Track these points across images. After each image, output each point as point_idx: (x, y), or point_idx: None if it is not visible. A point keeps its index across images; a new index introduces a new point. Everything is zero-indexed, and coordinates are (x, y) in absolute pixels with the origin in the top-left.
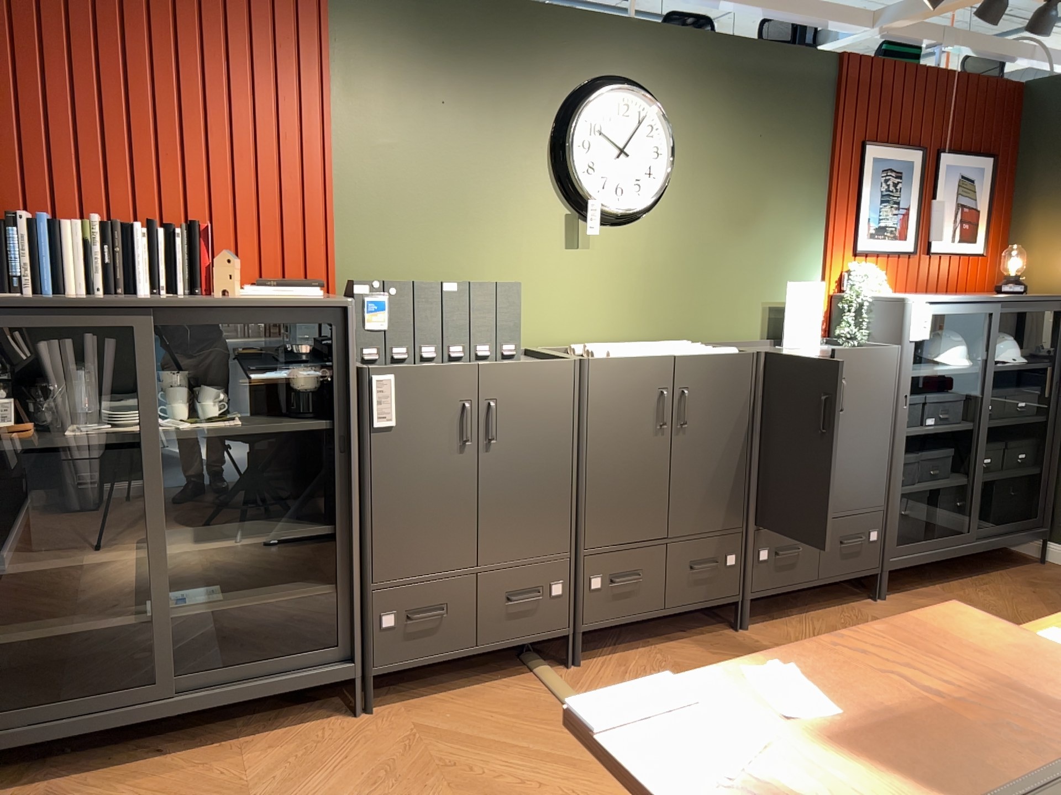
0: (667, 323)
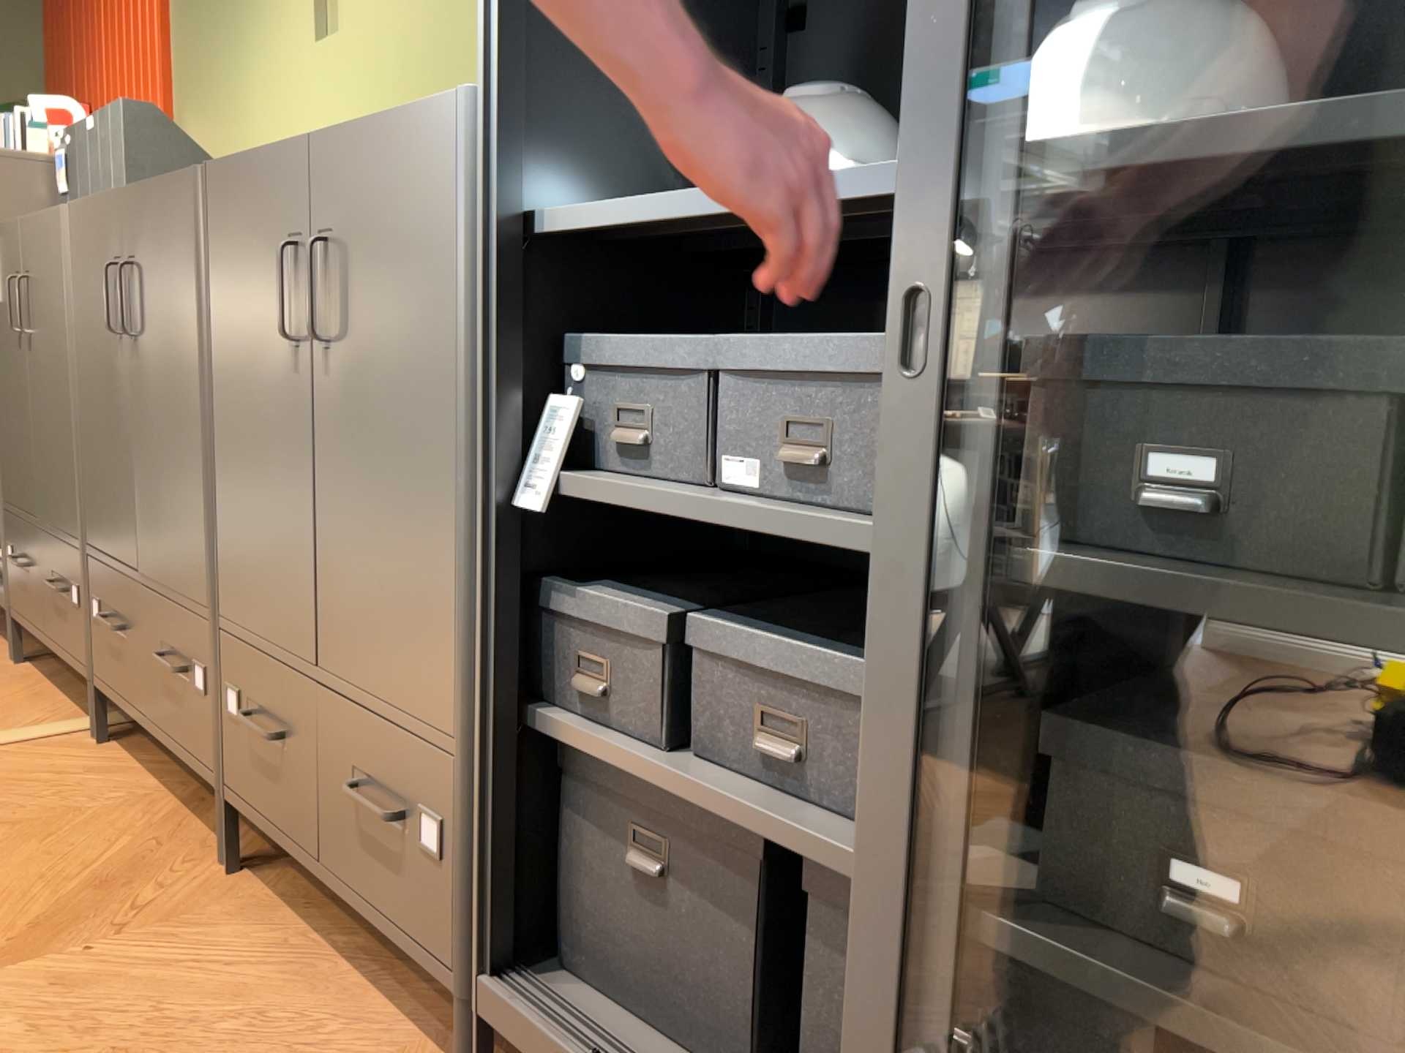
0: None
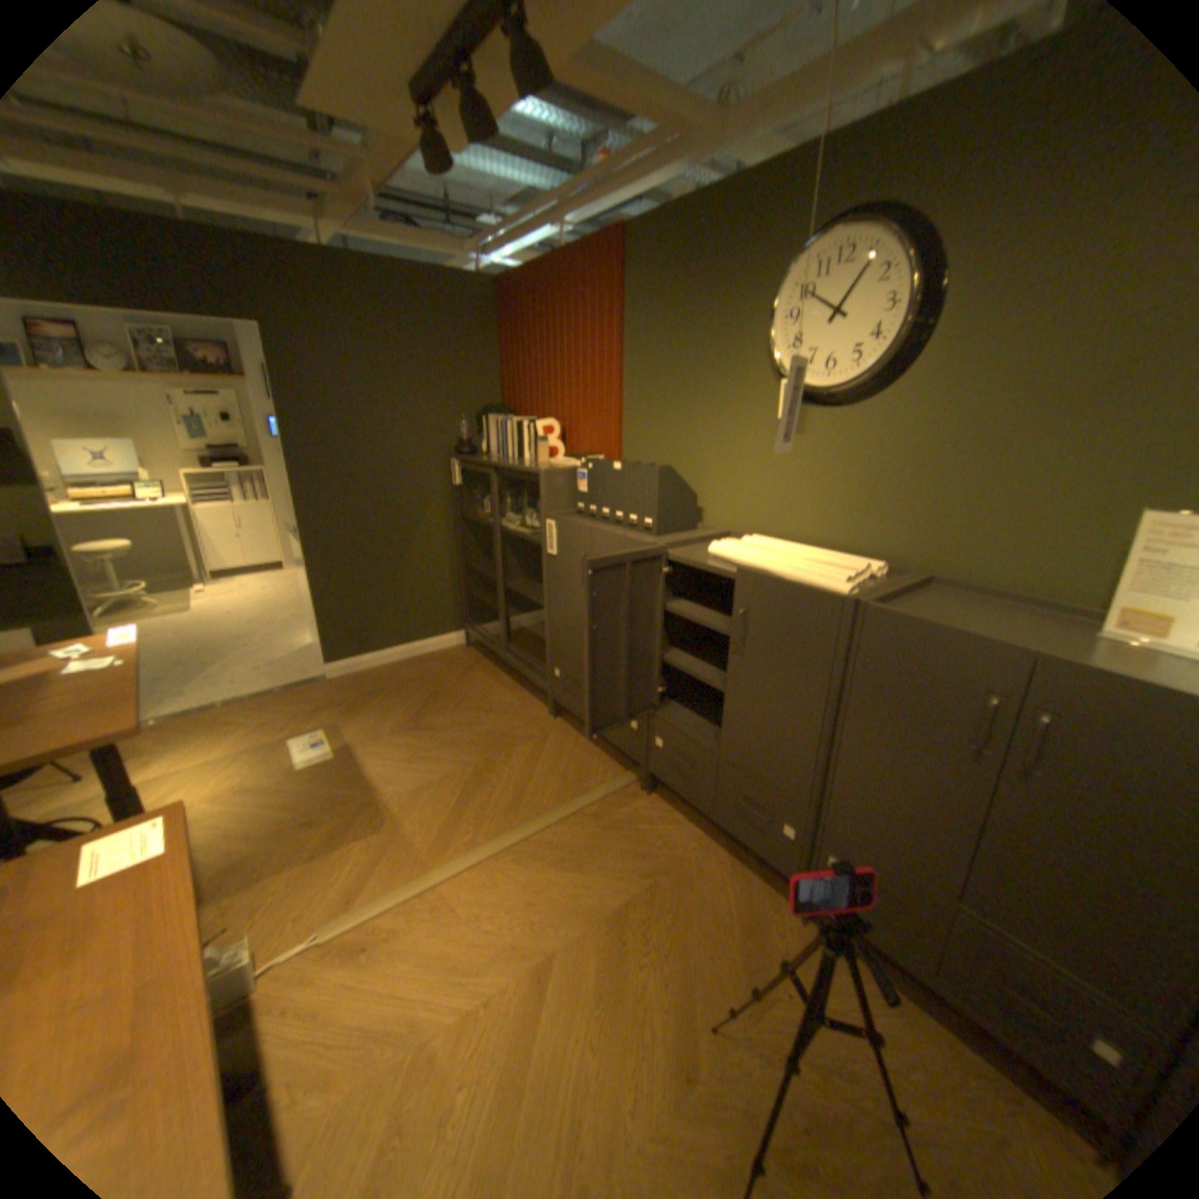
0: (897, 538)
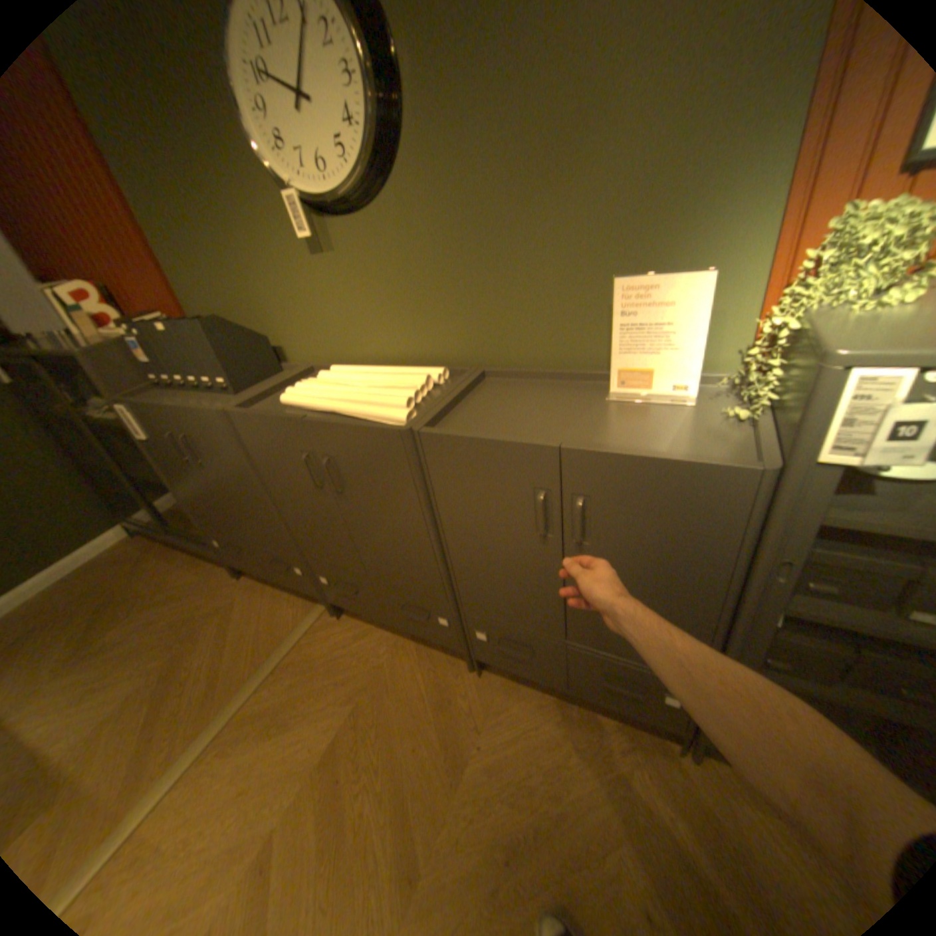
0: (448, 341)
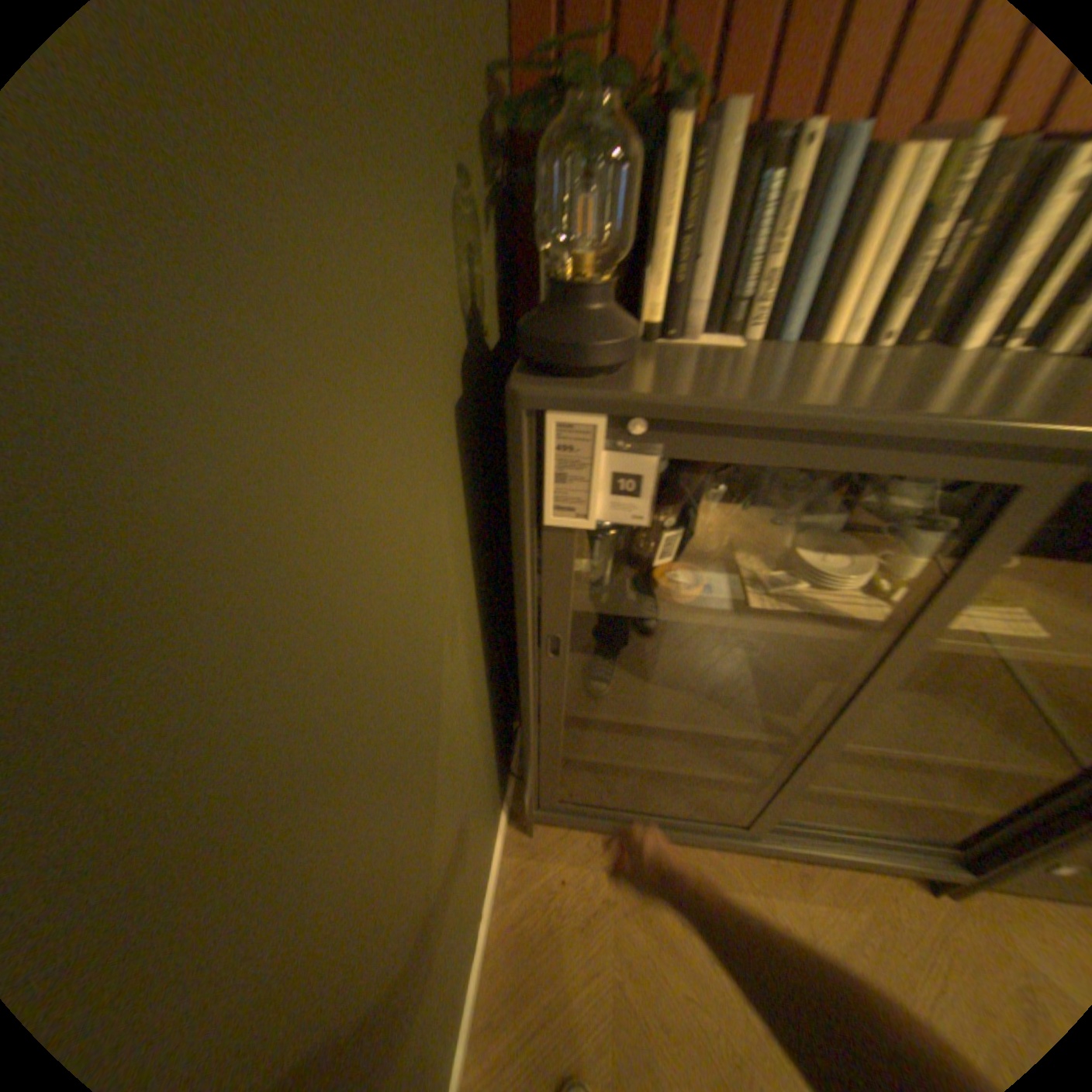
0: None
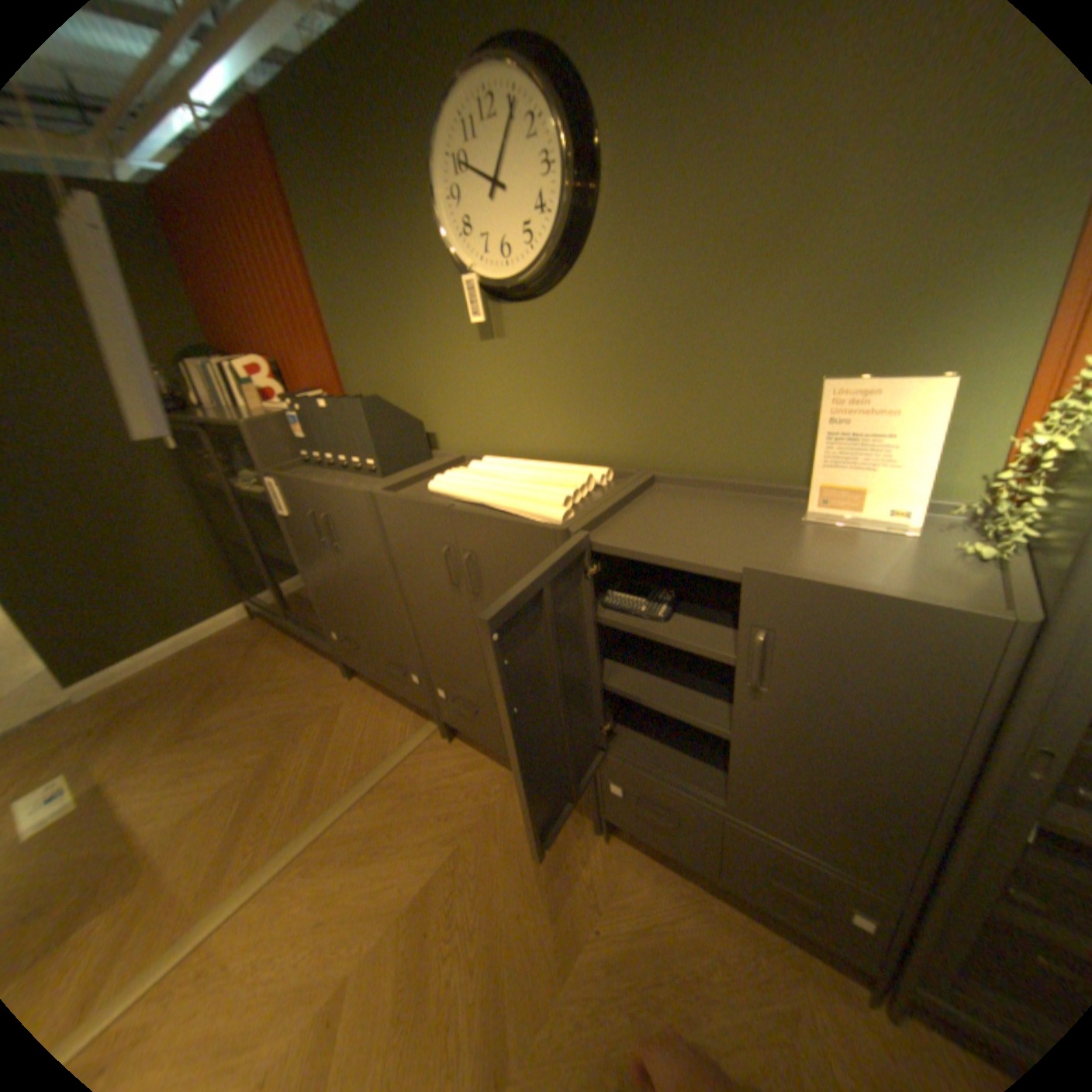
0: (615, 439)
